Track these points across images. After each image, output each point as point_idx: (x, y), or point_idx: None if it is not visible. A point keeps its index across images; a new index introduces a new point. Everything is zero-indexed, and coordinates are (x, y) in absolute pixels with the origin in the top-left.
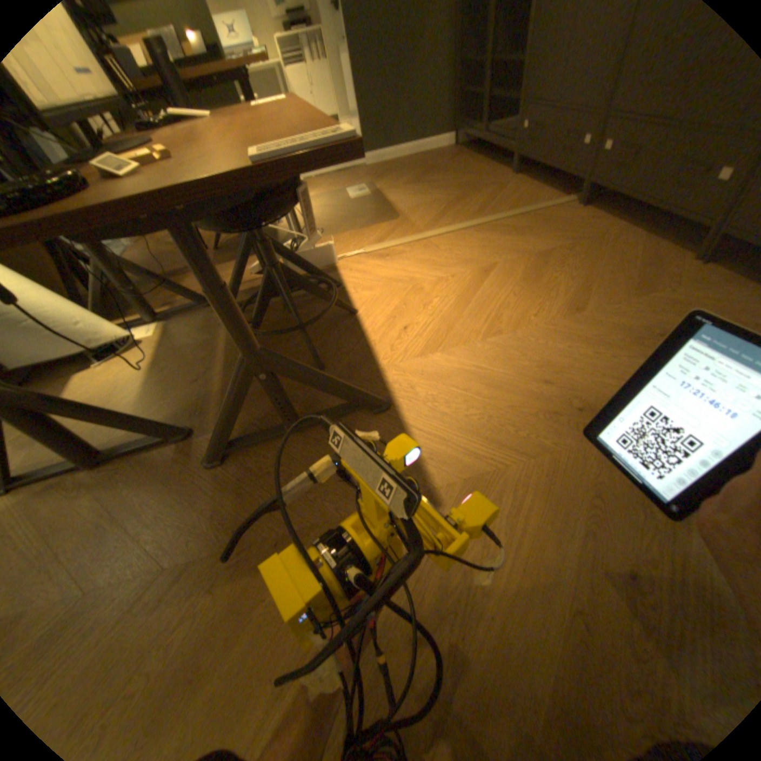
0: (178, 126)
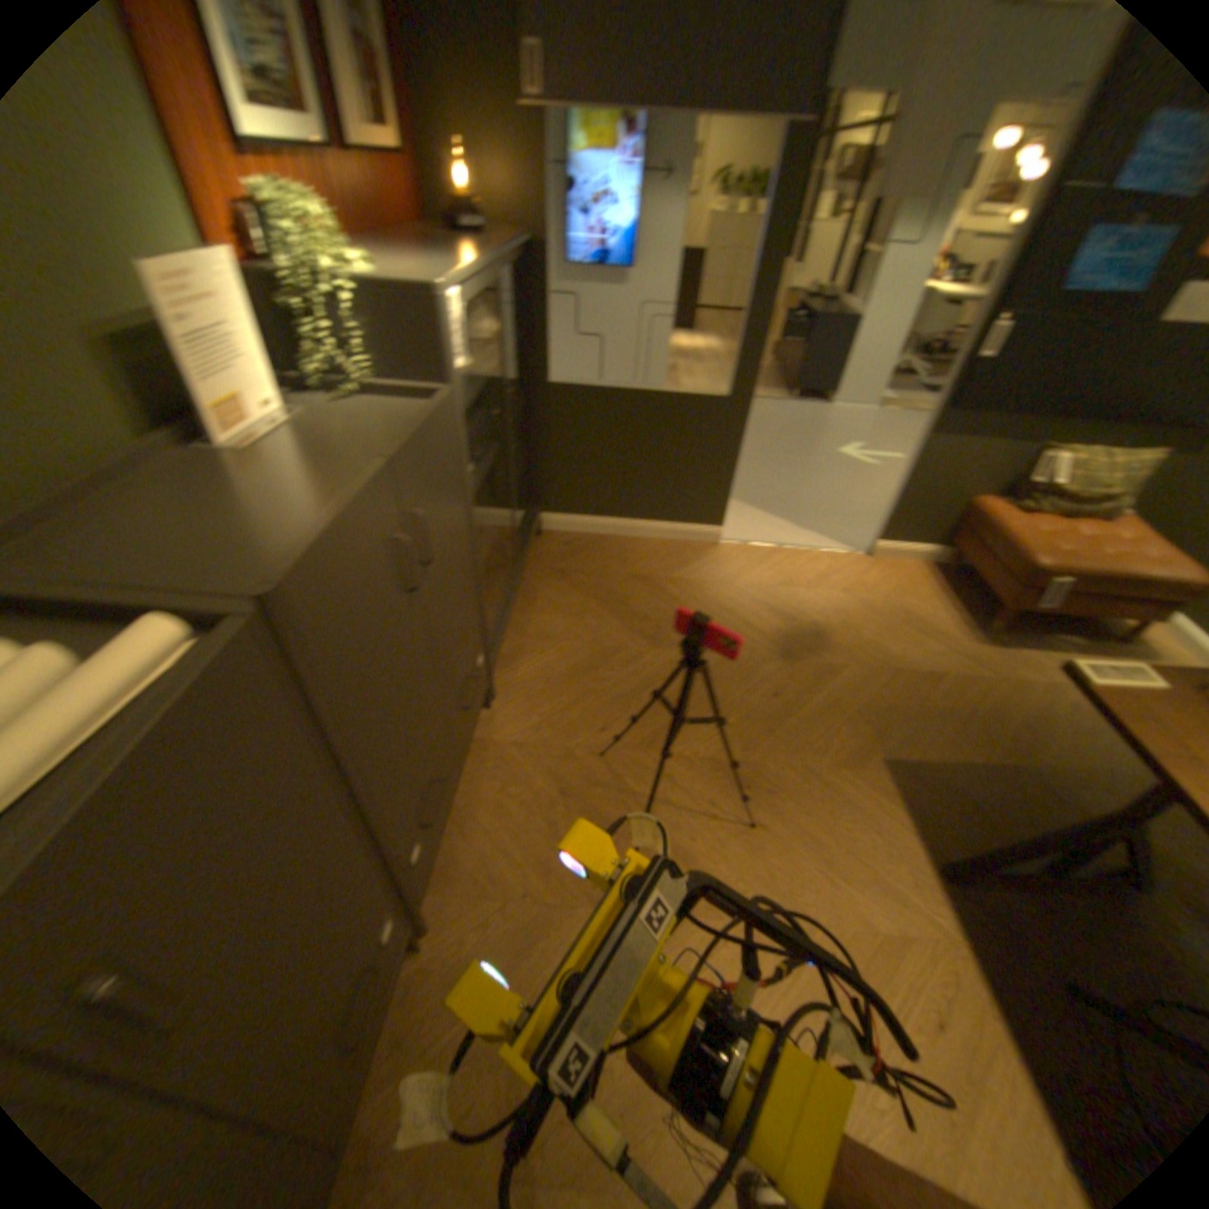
0: None
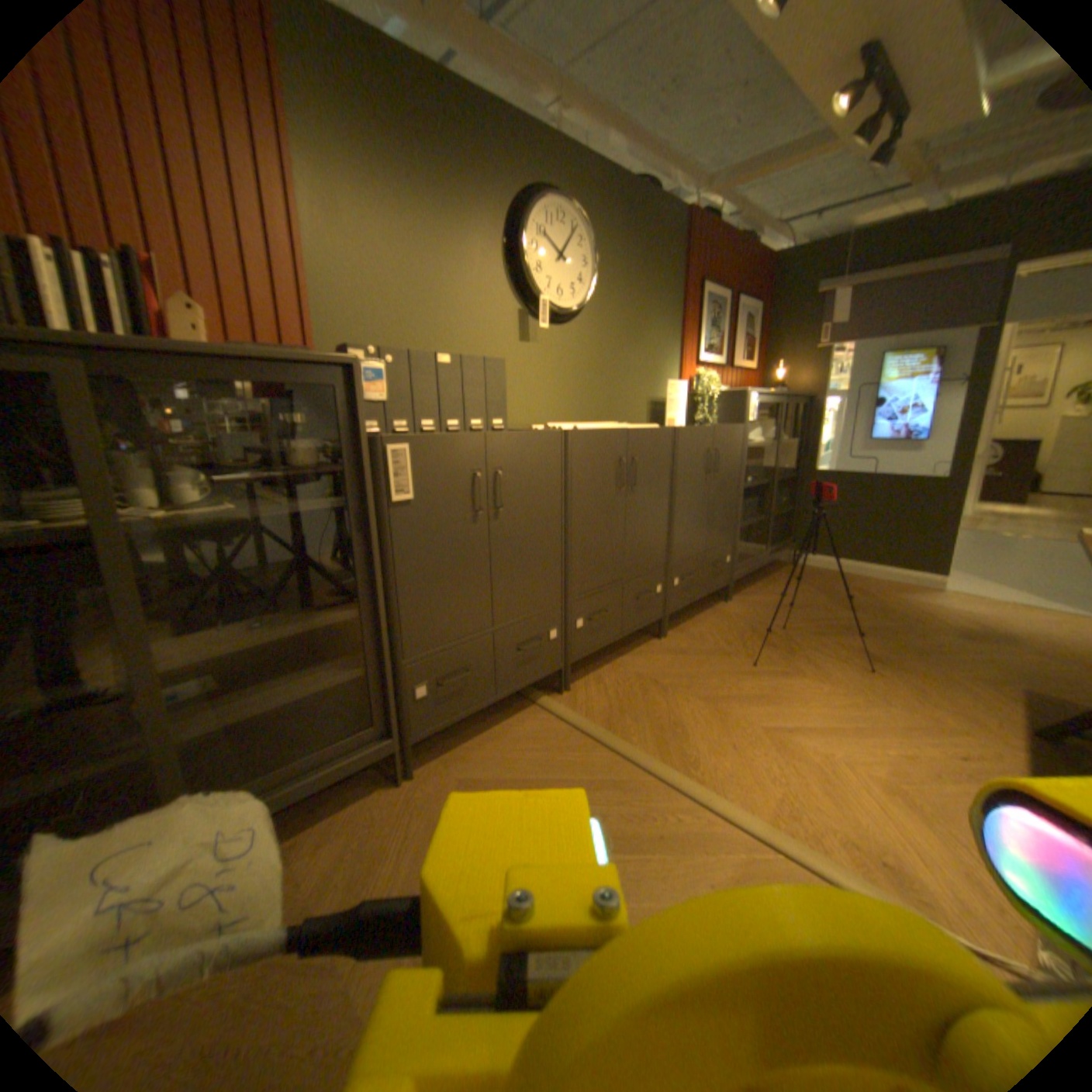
0: None
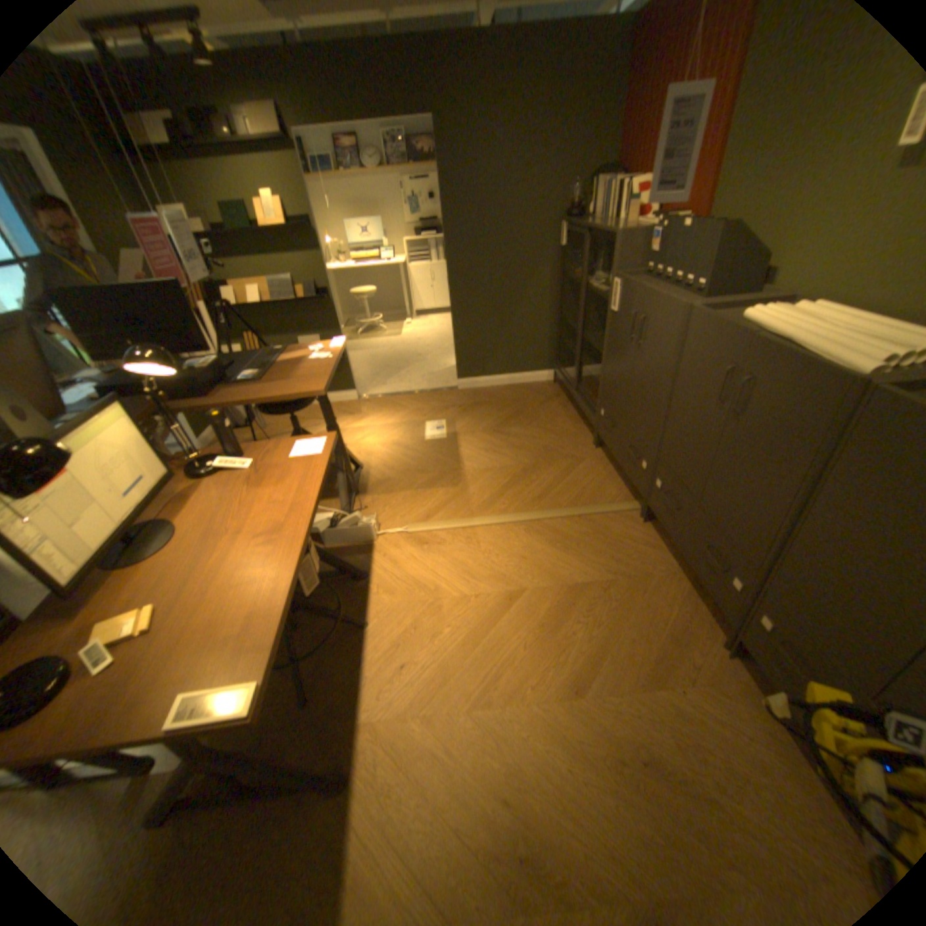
0: (216, 481)
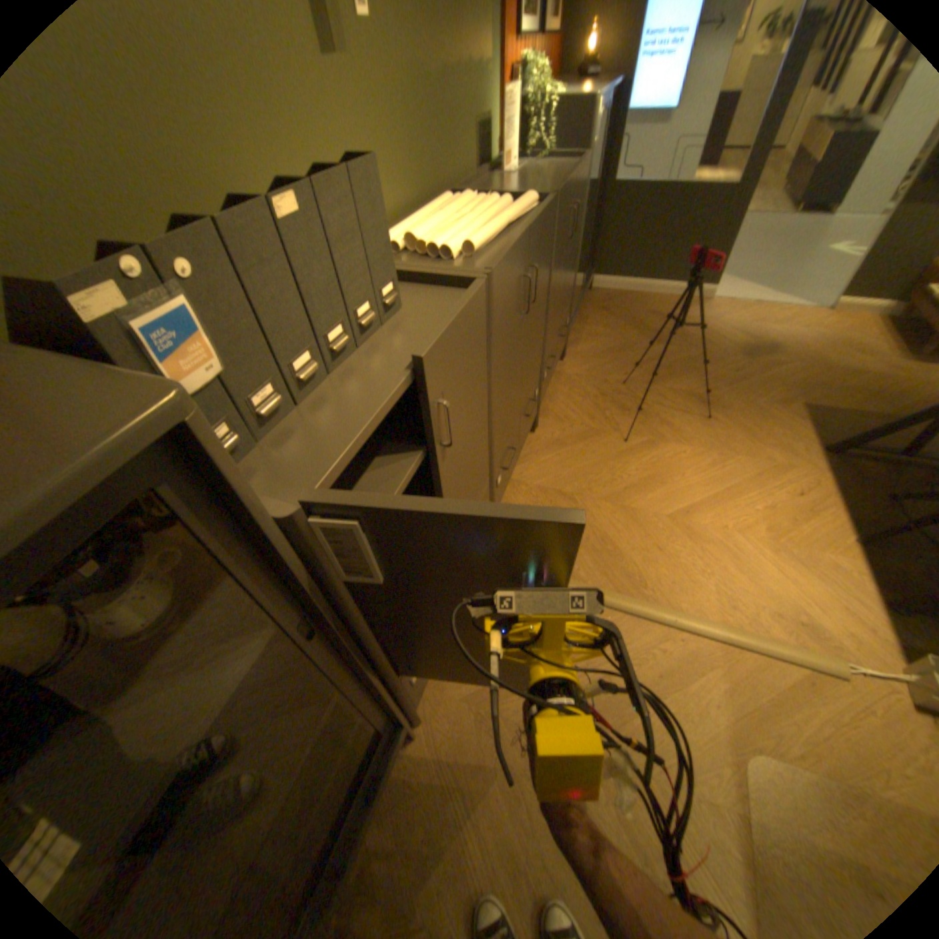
0: None
